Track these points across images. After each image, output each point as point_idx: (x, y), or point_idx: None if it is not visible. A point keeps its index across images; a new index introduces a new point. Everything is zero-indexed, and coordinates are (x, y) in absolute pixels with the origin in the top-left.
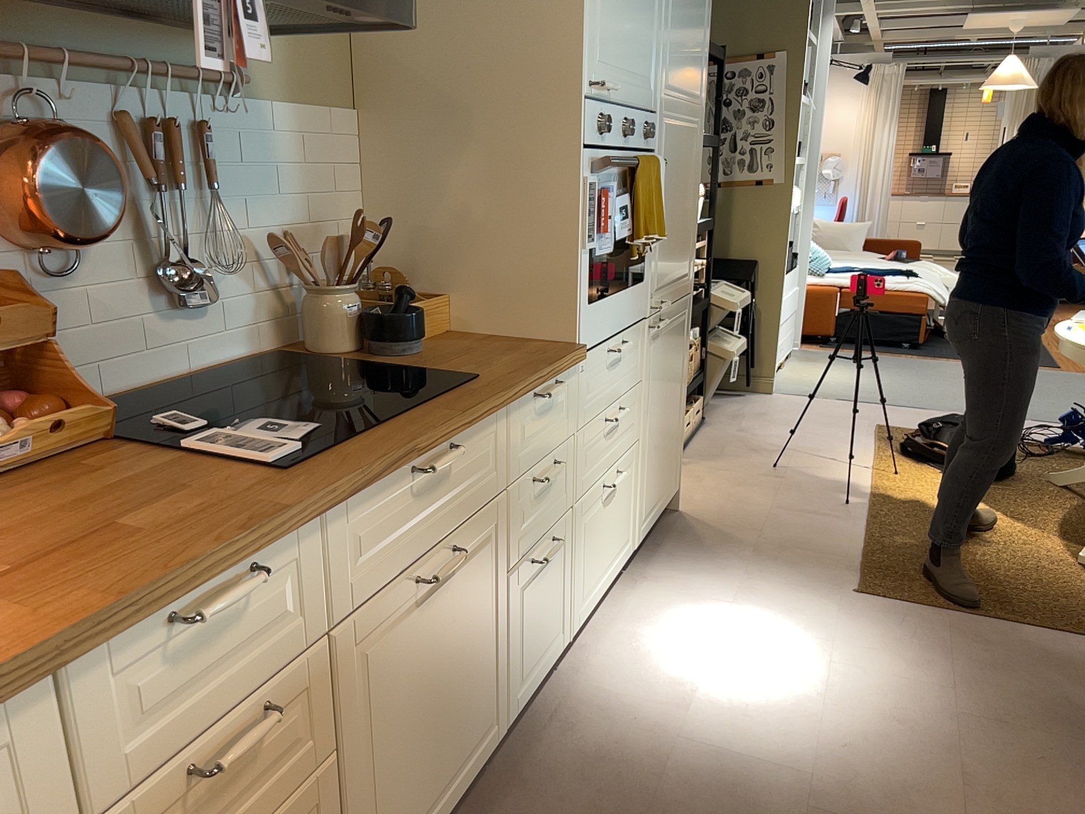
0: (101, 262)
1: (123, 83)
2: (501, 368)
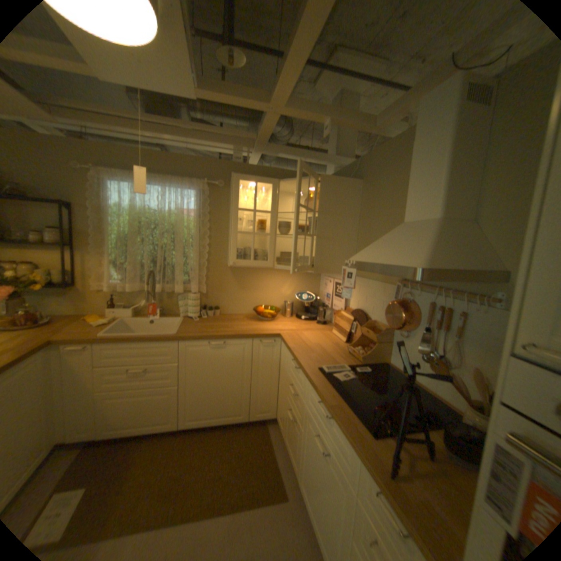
0: (418, 341)
1: (441, 295)
2: (390, 462)
